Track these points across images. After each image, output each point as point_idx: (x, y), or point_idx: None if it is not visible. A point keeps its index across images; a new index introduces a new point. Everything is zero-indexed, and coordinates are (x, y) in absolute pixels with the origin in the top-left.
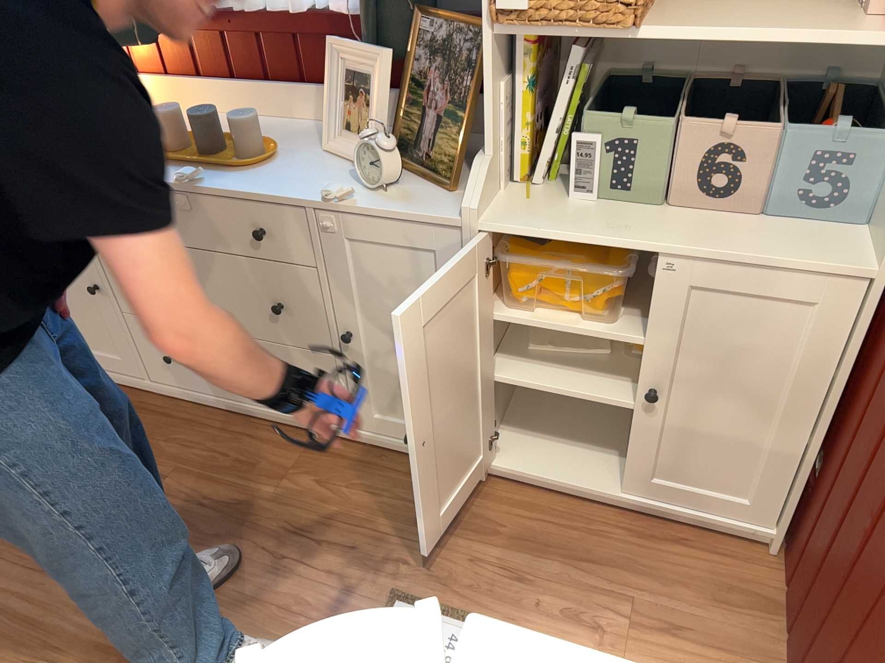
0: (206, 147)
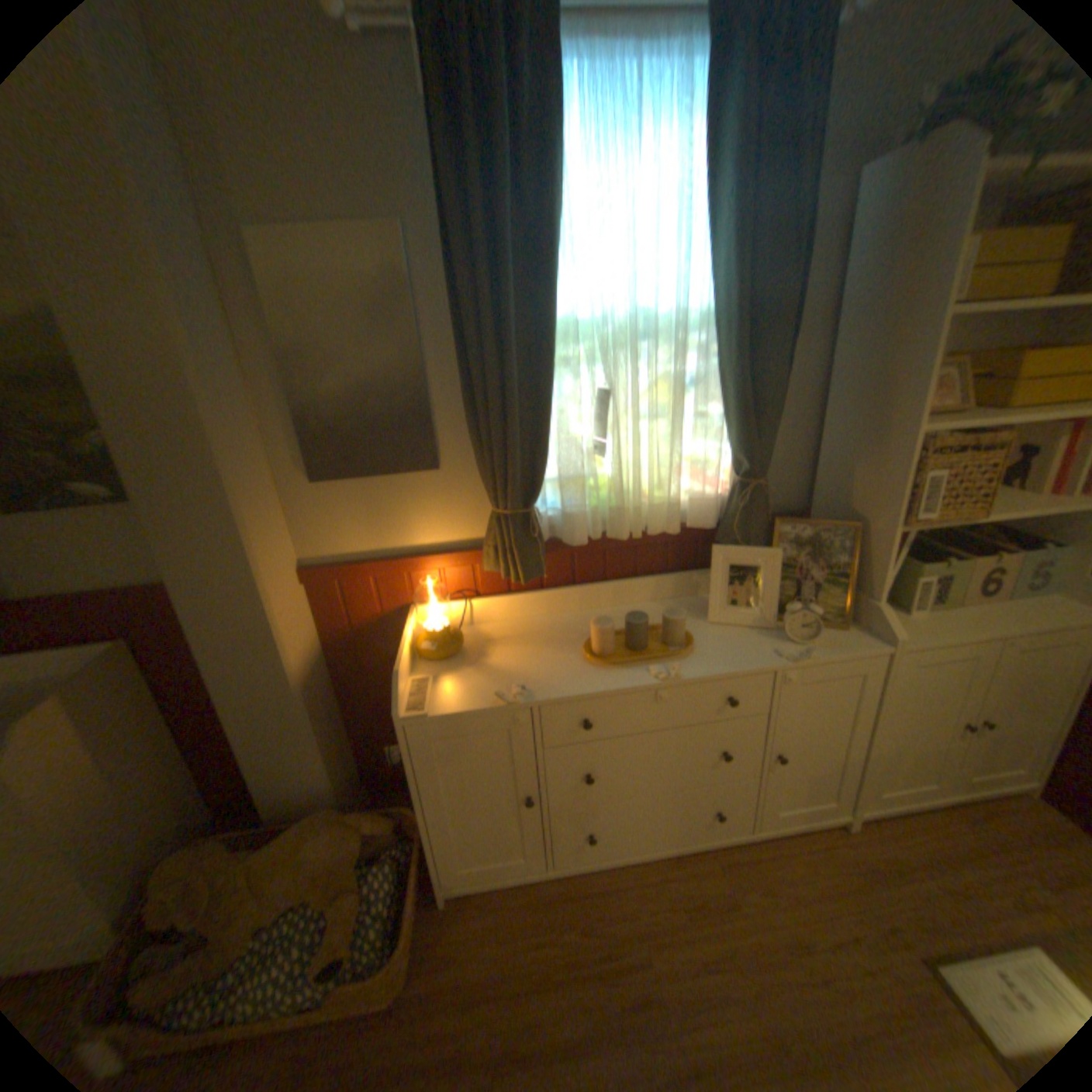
0: (634, 642)
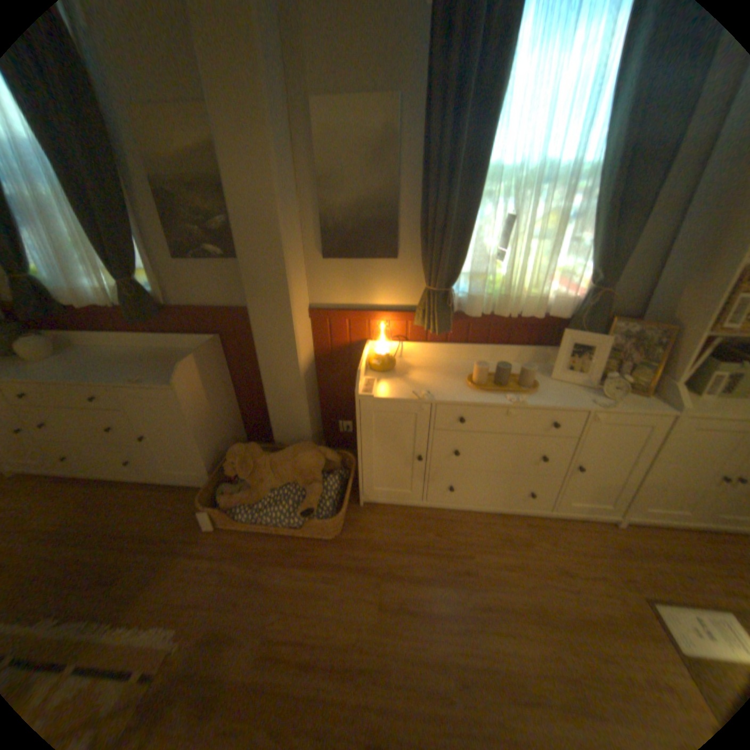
0: (500, 380)
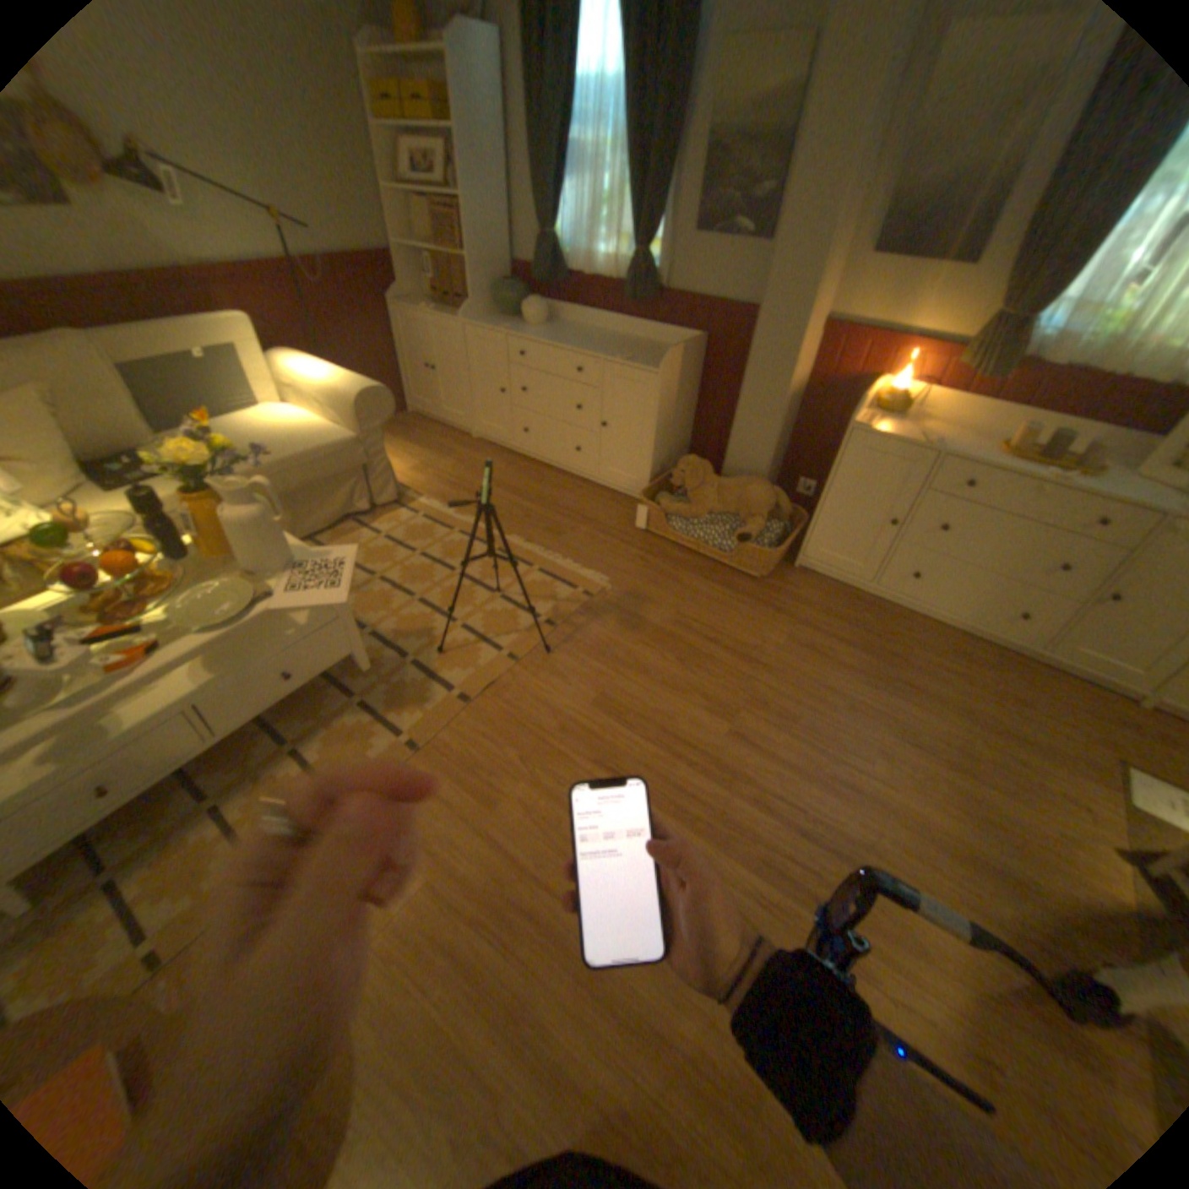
0: (1049, 452)
